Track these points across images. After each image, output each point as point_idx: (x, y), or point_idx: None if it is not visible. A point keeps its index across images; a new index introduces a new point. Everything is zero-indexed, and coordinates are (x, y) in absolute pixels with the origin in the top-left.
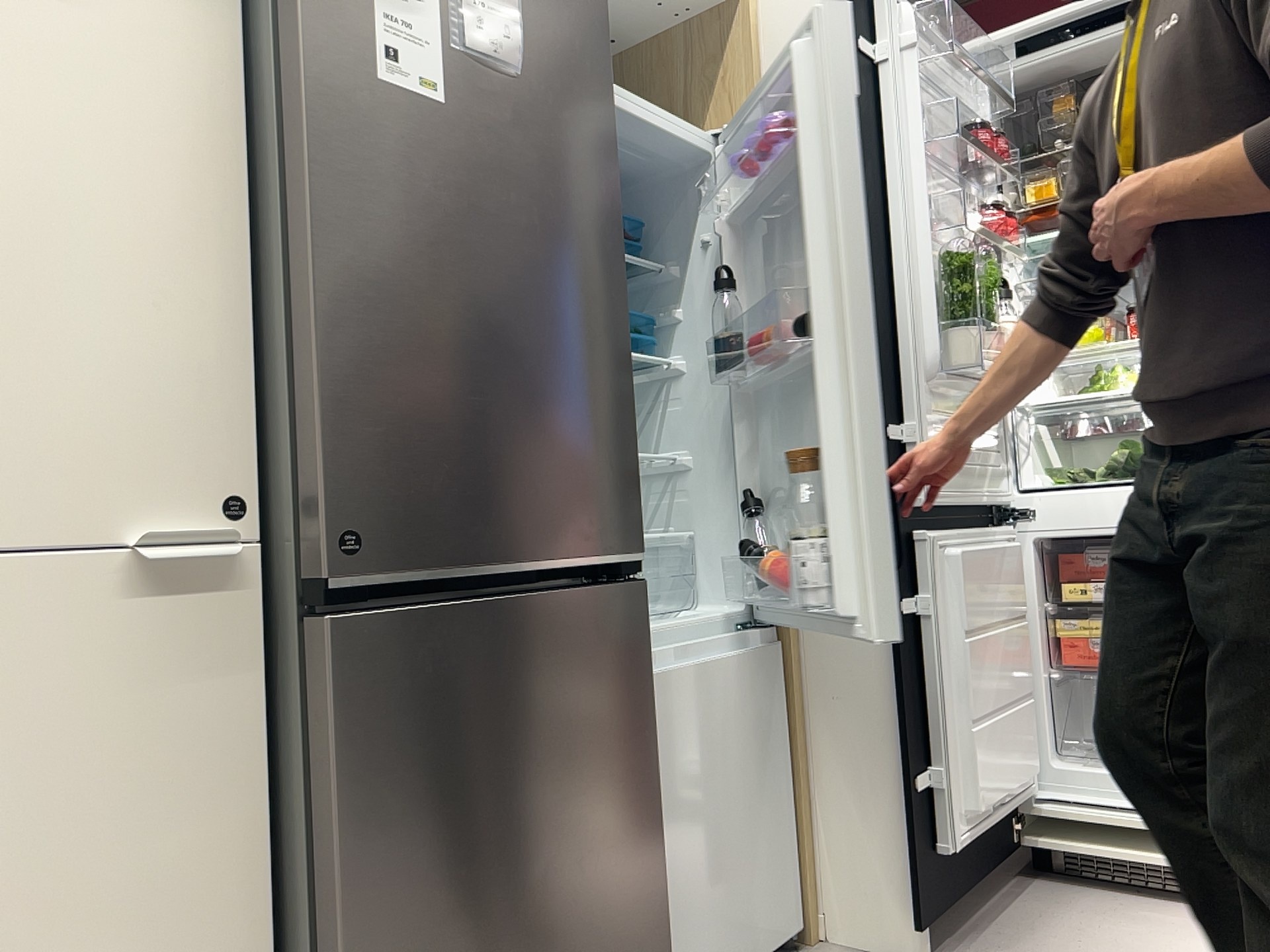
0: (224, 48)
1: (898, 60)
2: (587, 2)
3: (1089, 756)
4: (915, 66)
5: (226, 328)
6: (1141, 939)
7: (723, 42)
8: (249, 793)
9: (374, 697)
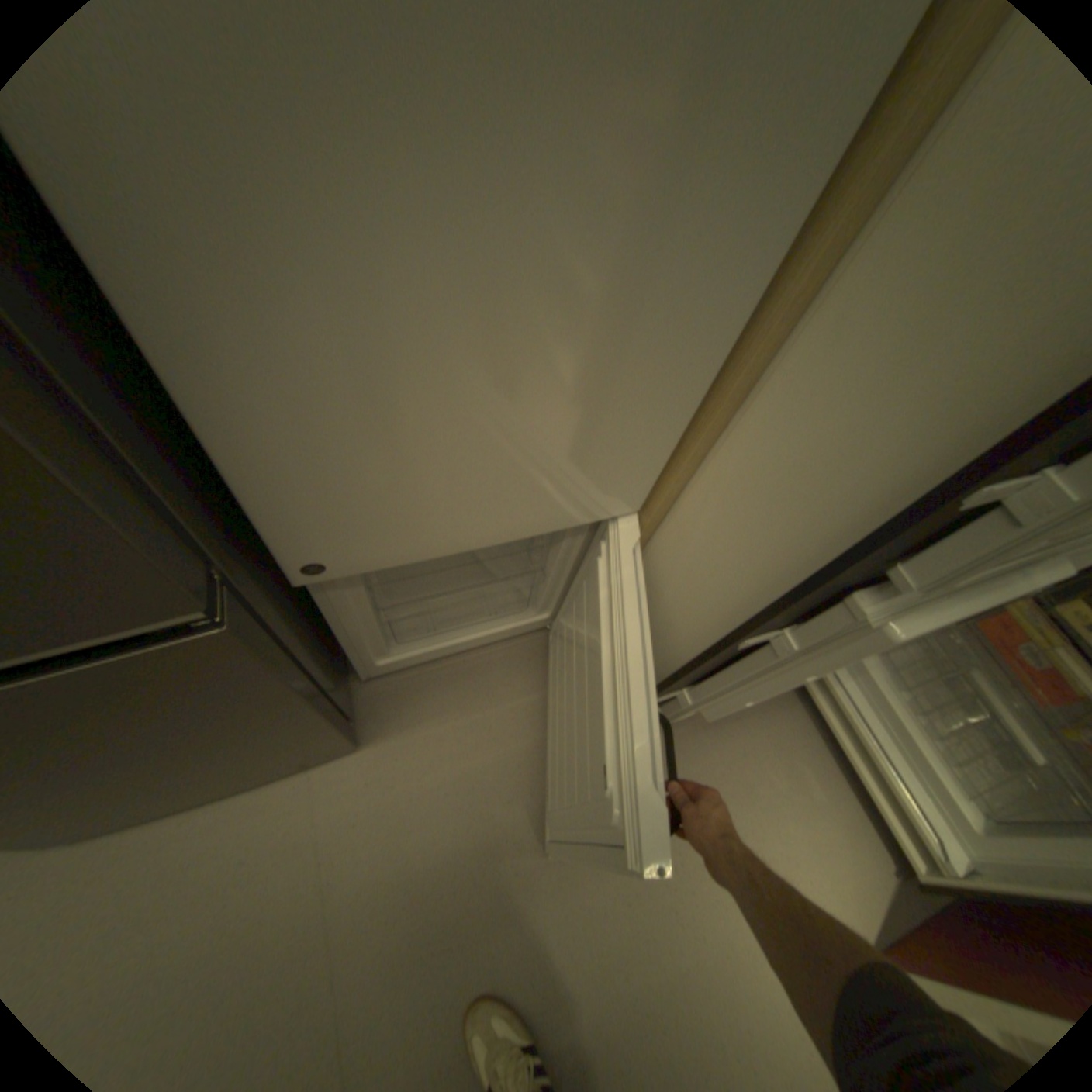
0: None
1: None
2: None
3: (909, 663)
4: None
5: None
6: (768, 801)
7: None
8: None
9: None
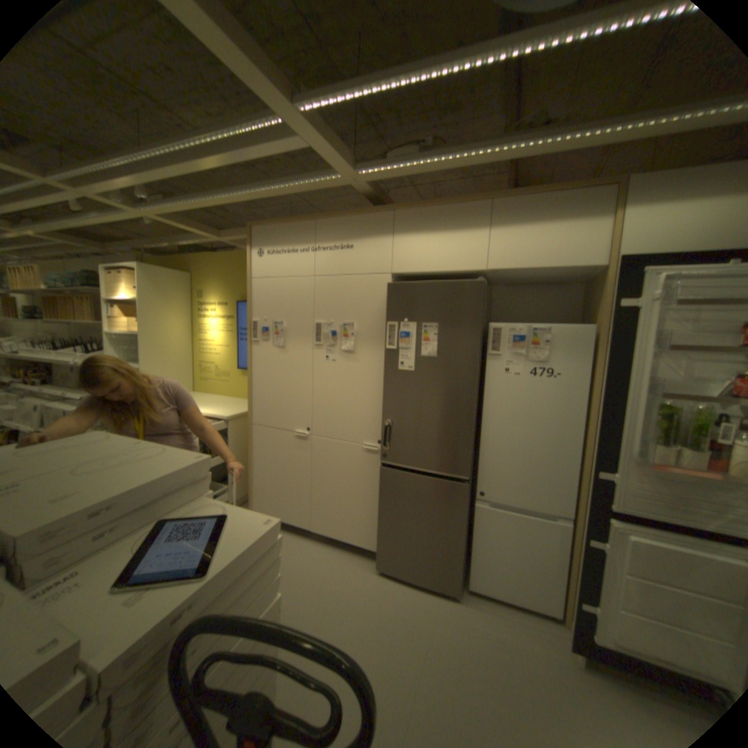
0: (384, 362)
1: (649, 307)
2: (470, 327)
3: None
4: (668, 305)
5: (381, 411)
6: None
7: (605, 284)
8: (379, 486)
9: (388, 482)
